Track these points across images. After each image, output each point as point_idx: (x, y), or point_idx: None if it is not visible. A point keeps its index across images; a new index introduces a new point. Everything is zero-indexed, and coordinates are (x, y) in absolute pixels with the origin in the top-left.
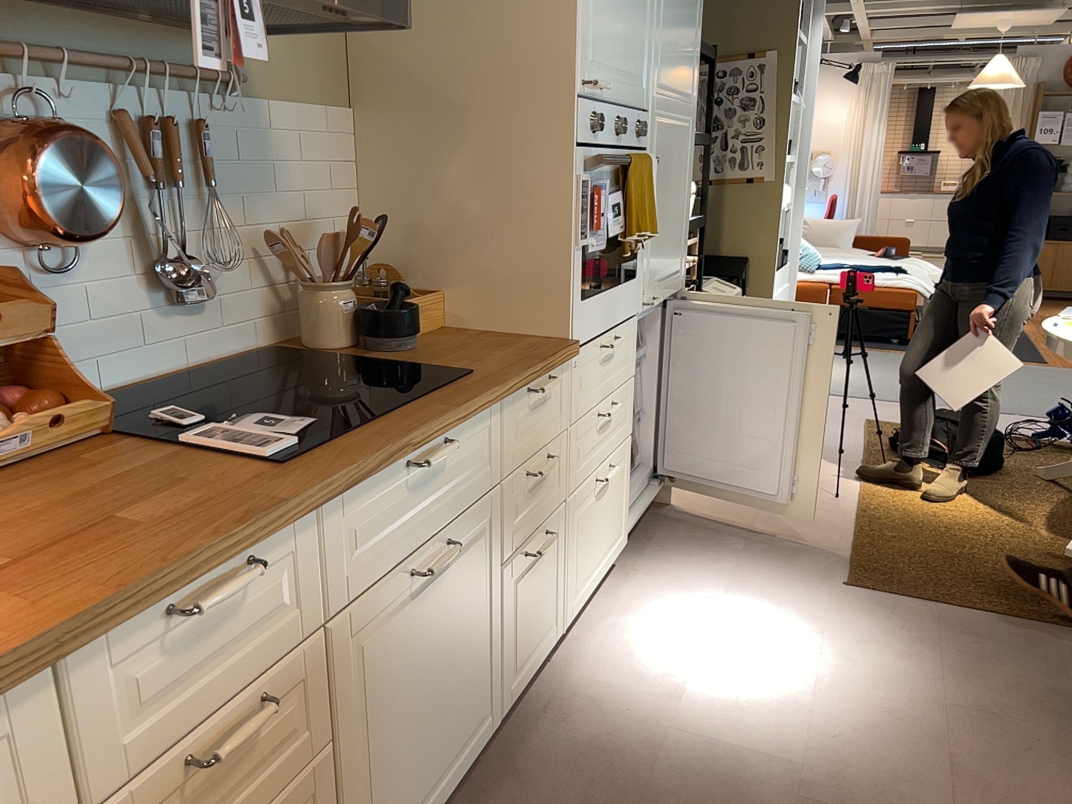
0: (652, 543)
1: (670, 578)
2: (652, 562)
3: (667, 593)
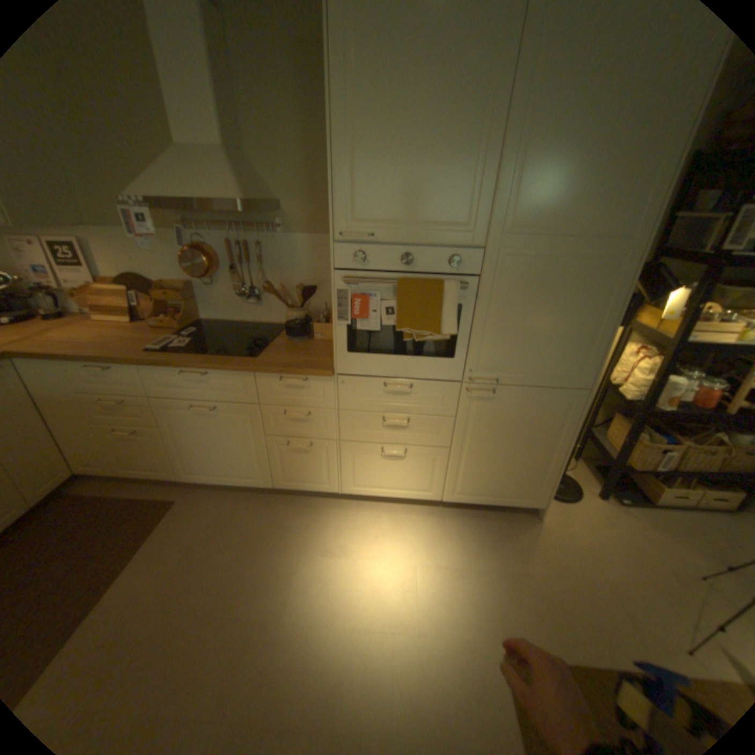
0: (479, 521)
1: (441, 536)
2: (455, 524)
3: (423, 537)
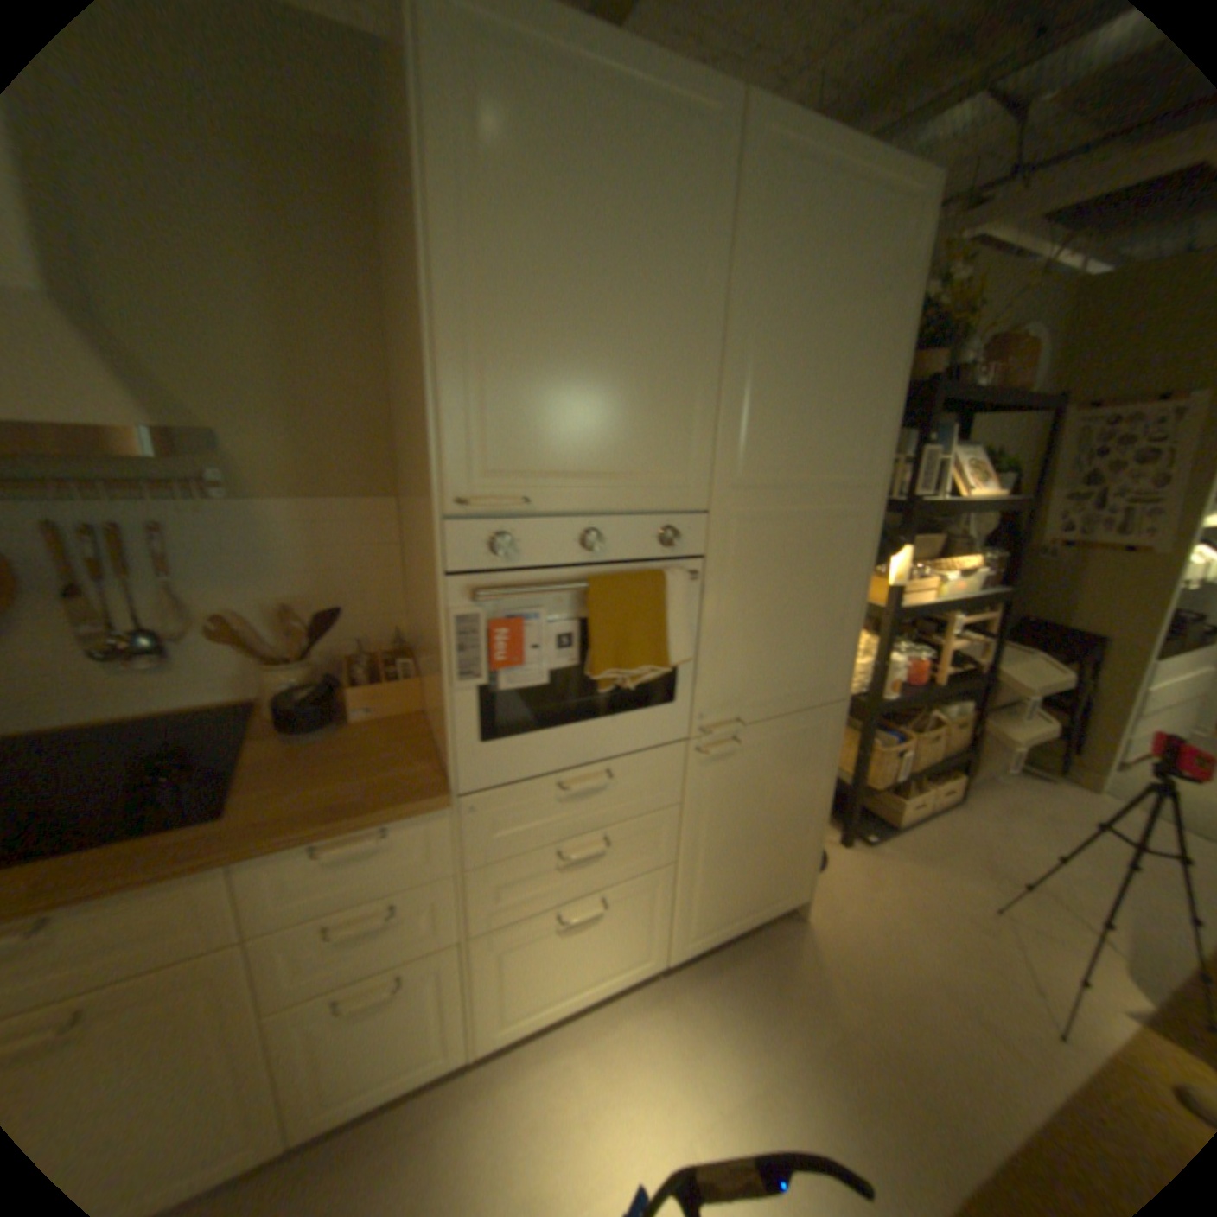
0: (732, 972)
1: (695, 1042)
2: (702, 1001)
3: (669, 1064)
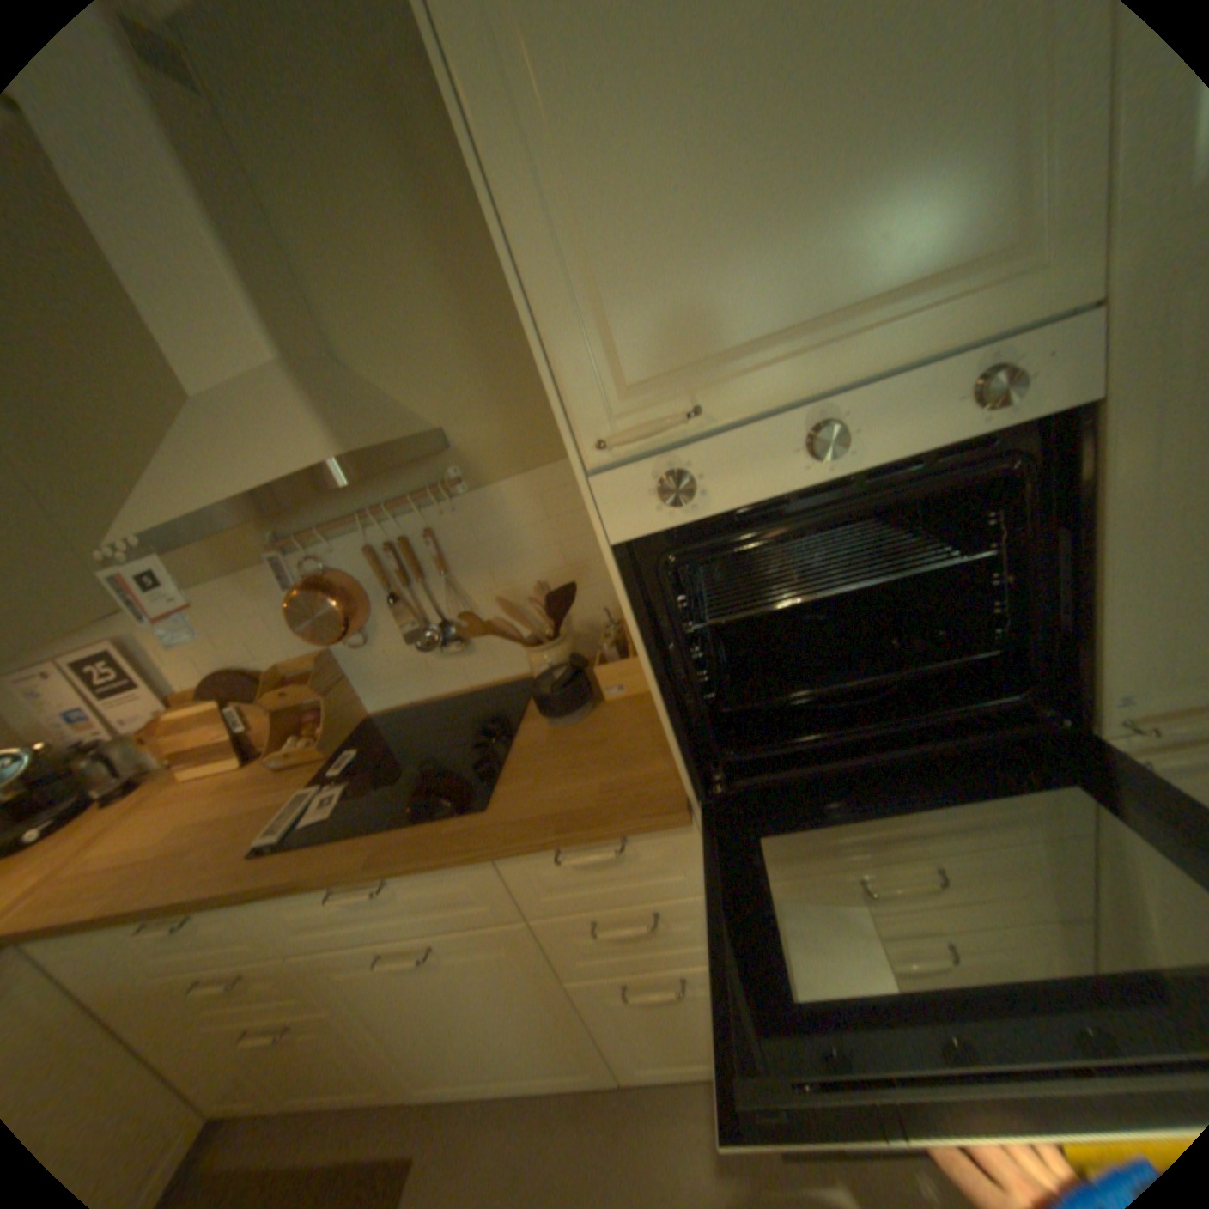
0: None
1: None
2: None
3: None
